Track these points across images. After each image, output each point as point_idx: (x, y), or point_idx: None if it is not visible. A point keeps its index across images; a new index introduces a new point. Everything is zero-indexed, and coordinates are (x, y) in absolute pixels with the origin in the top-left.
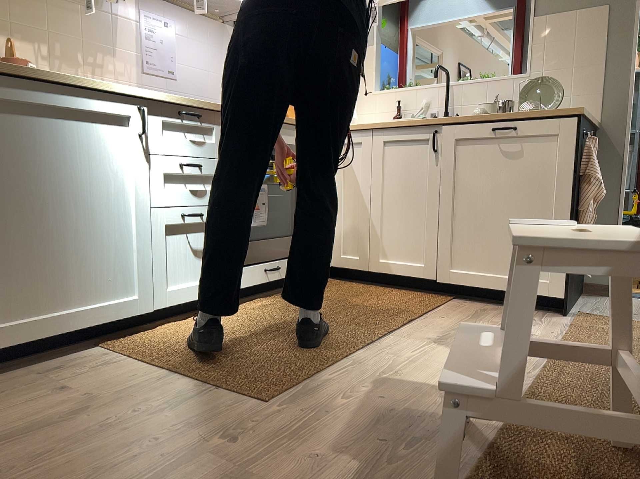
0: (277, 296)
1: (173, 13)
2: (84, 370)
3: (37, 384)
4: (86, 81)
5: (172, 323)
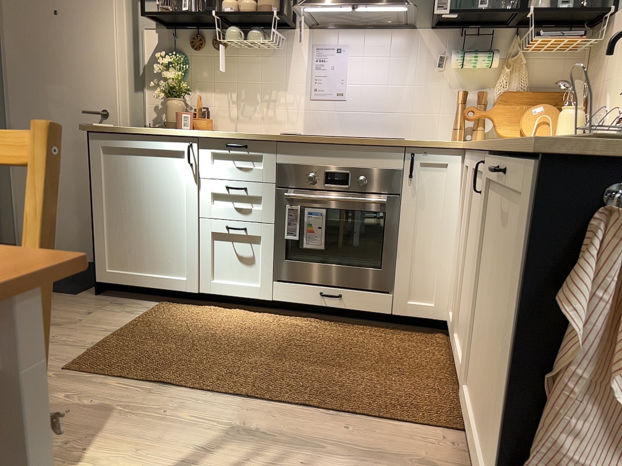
0: (339, 326)
1: (345, 35)
2: (116, 311)
3: (96, 307)
4: (151, 129)
5: (221, 308)
